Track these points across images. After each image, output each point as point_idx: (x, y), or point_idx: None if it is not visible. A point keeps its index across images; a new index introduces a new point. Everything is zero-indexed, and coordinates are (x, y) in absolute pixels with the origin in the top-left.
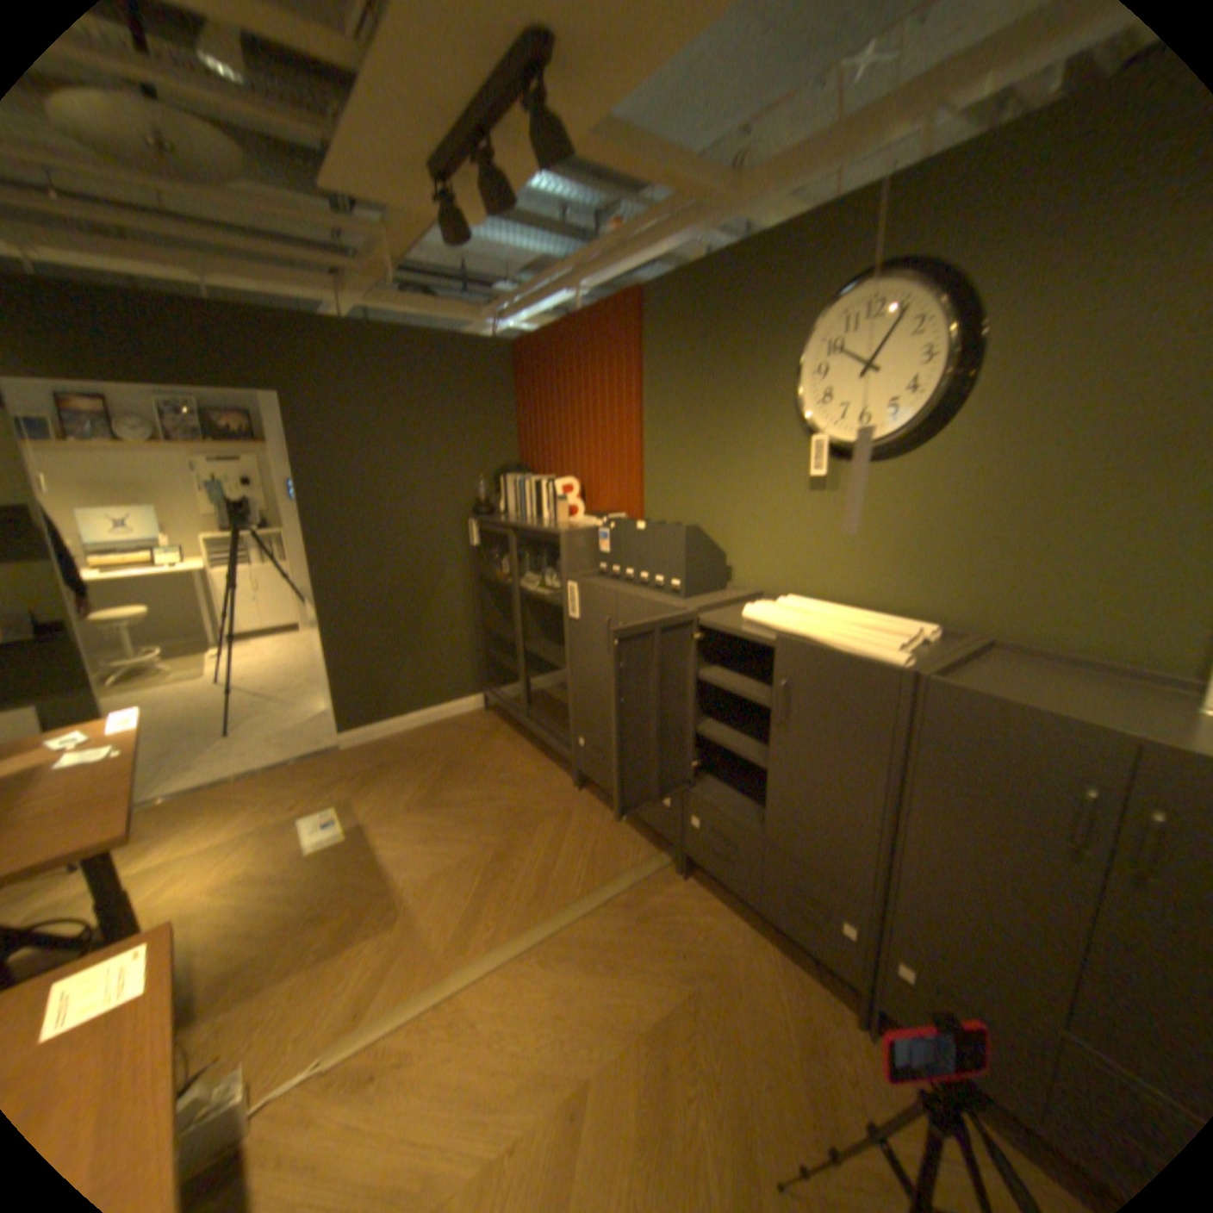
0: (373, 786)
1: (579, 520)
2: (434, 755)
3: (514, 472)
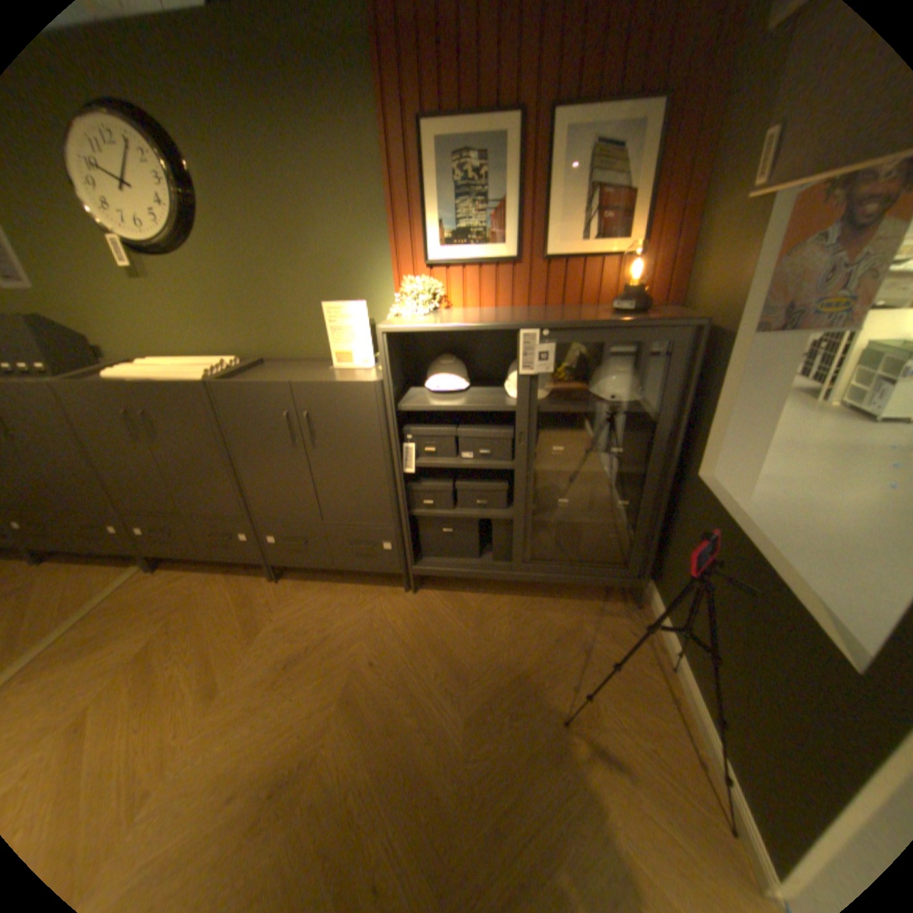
0: None
1: None
2: None
3: None
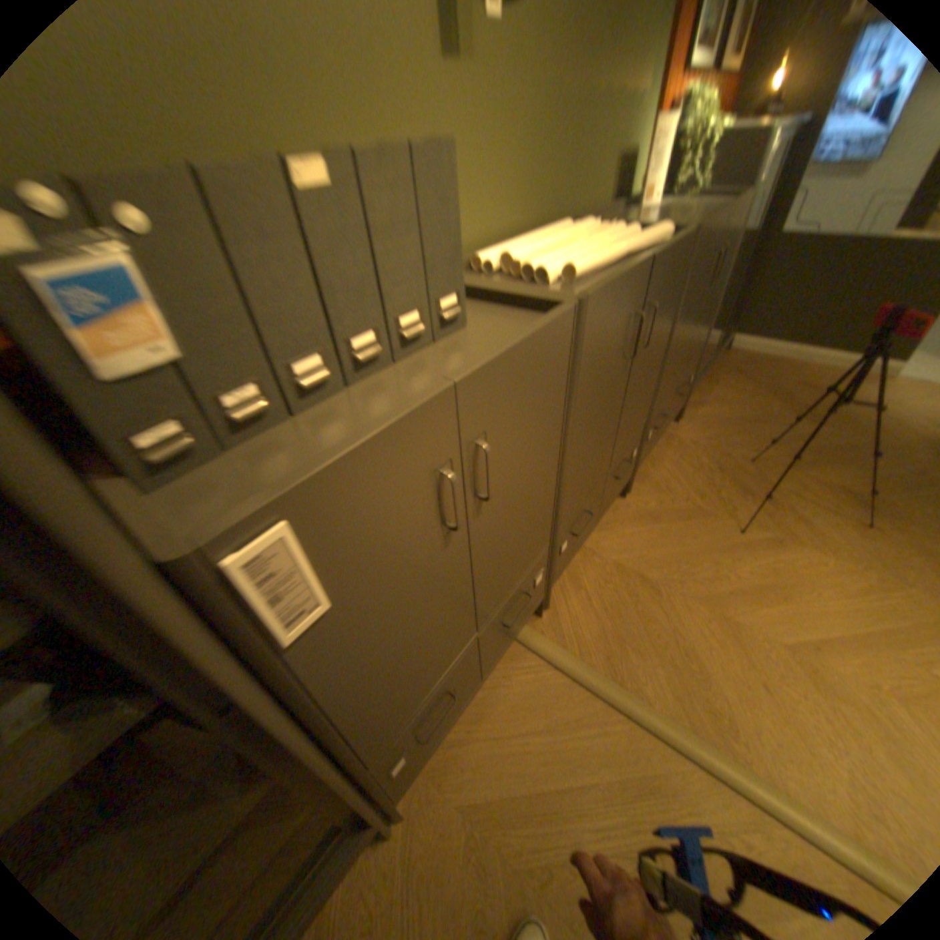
0: None
1: None
2: None
3: None
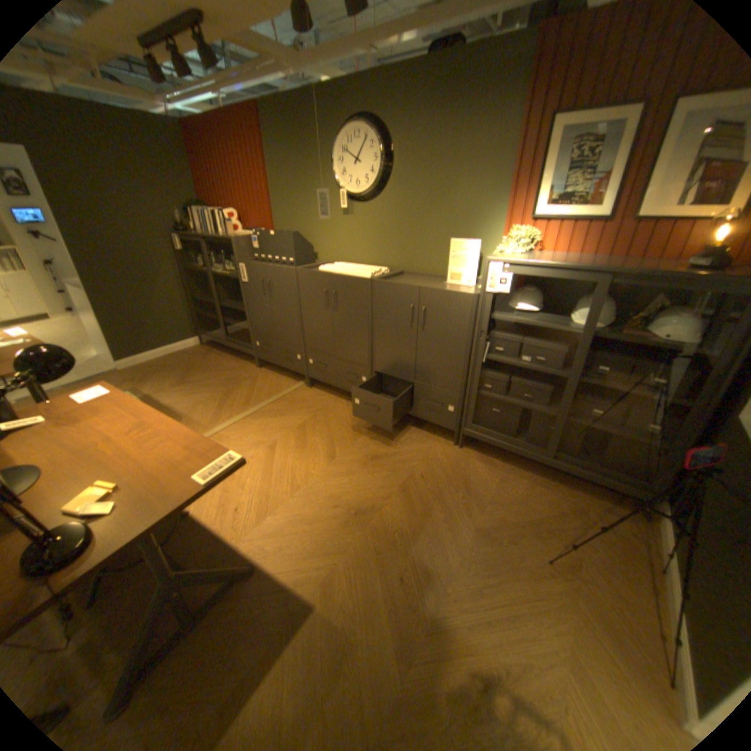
0: (146, 380)
1: (240, 231)
2: (177, 364)
3: (195, 204)
